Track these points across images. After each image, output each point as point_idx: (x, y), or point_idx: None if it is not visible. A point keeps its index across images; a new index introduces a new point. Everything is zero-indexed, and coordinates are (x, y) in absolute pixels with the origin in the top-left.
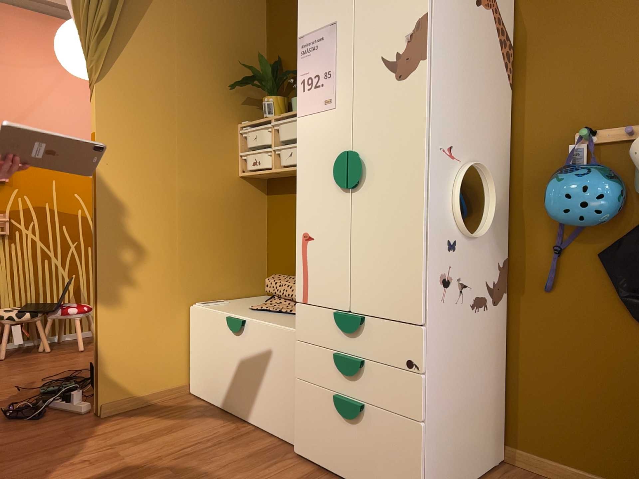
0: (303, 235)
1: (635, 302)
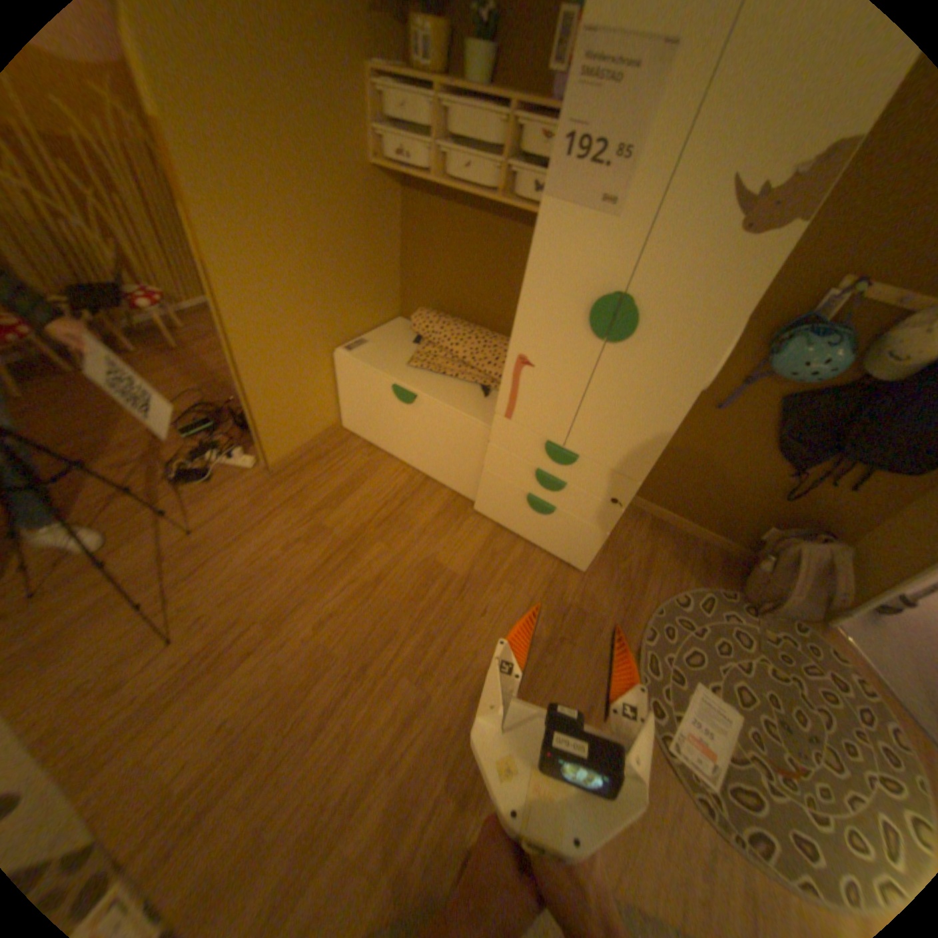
0: (519, 358)
1: (789, 442)
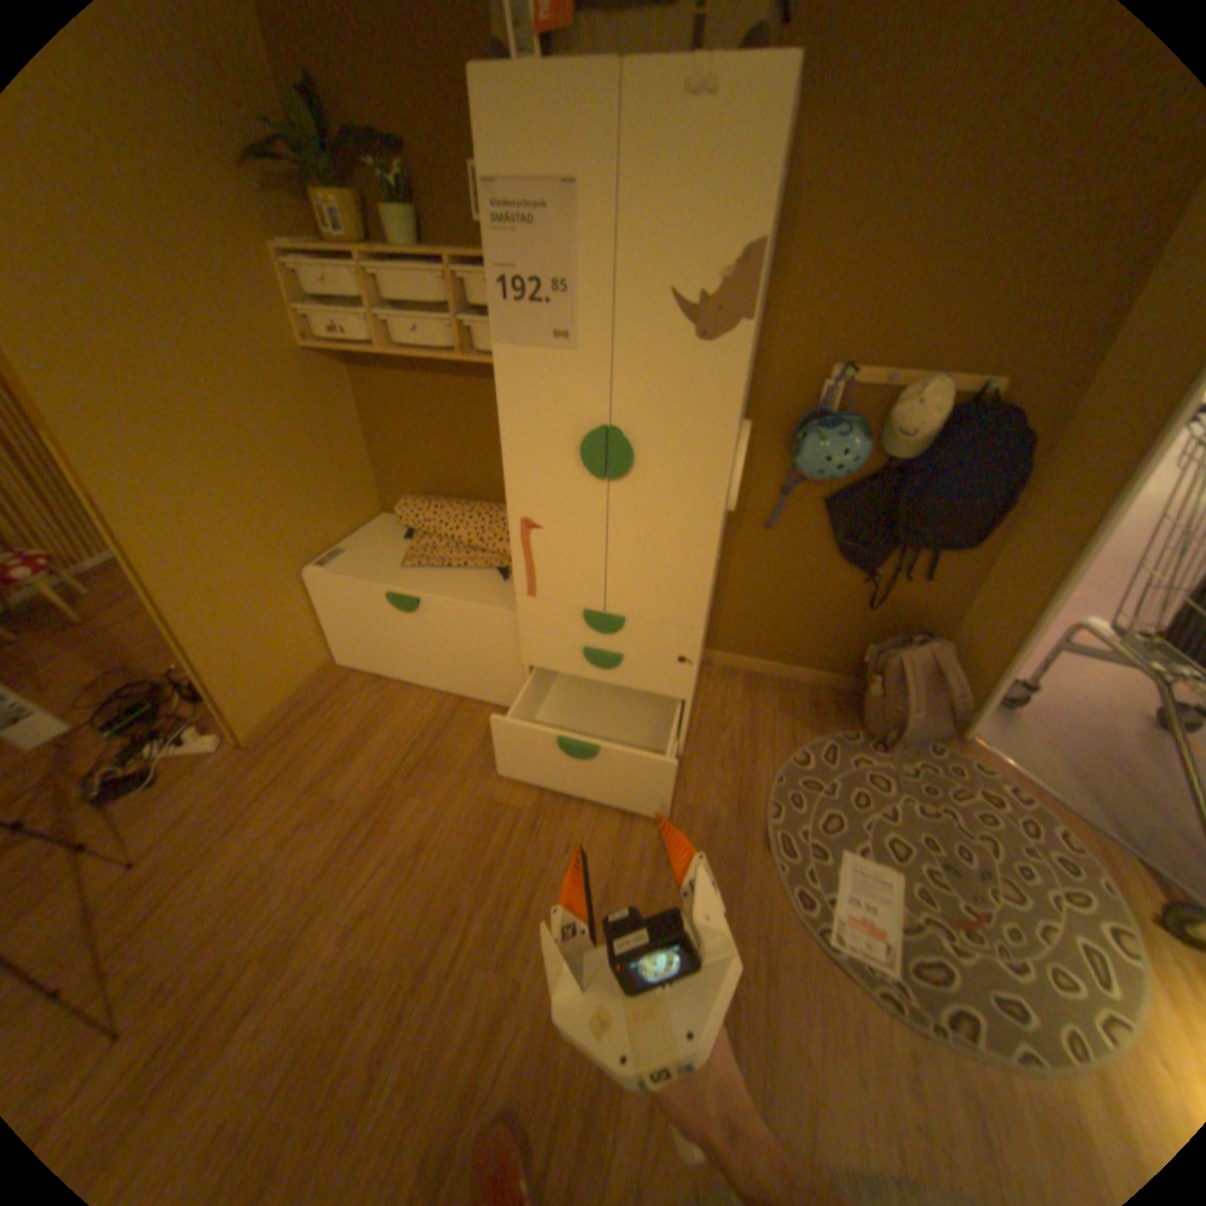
0: (523, 523)
1: (847, 546)
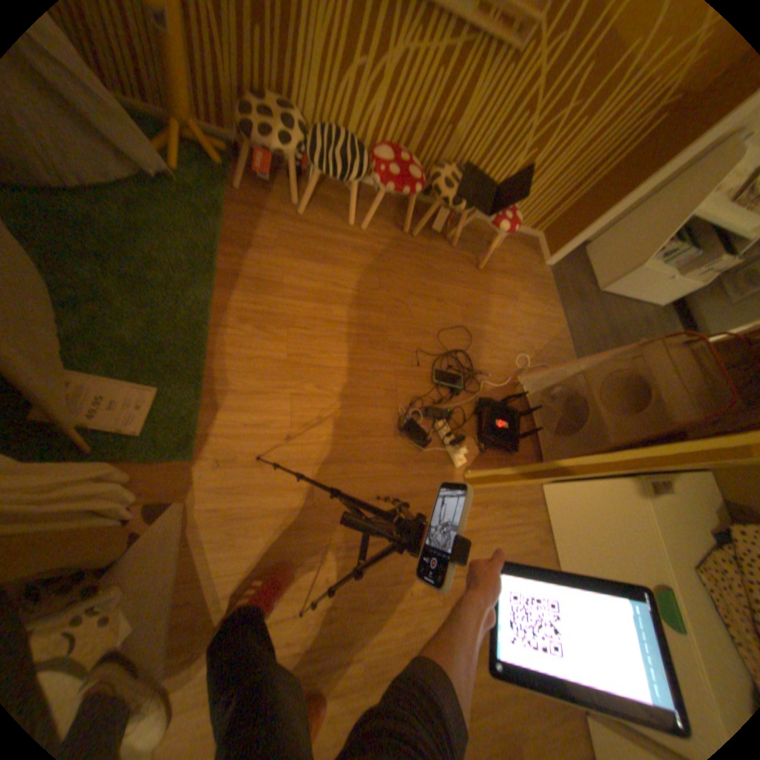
0: None
1: None
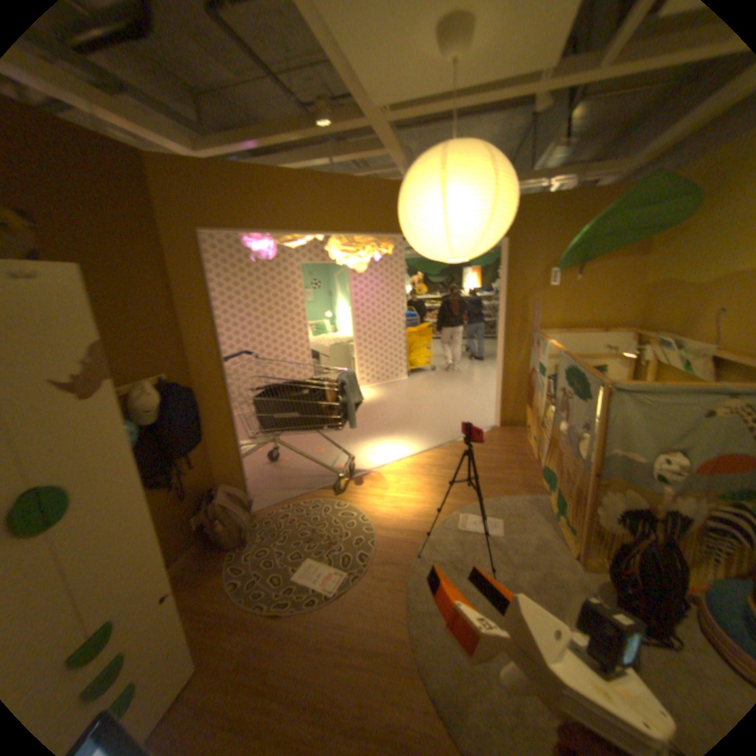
0: None
1: (152, 482)
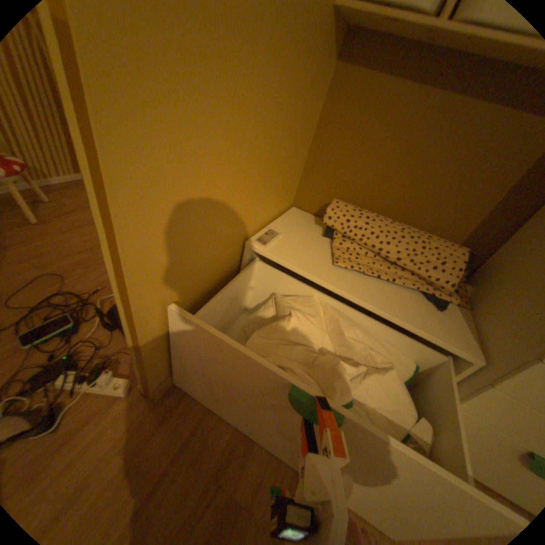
0: None
1: None
